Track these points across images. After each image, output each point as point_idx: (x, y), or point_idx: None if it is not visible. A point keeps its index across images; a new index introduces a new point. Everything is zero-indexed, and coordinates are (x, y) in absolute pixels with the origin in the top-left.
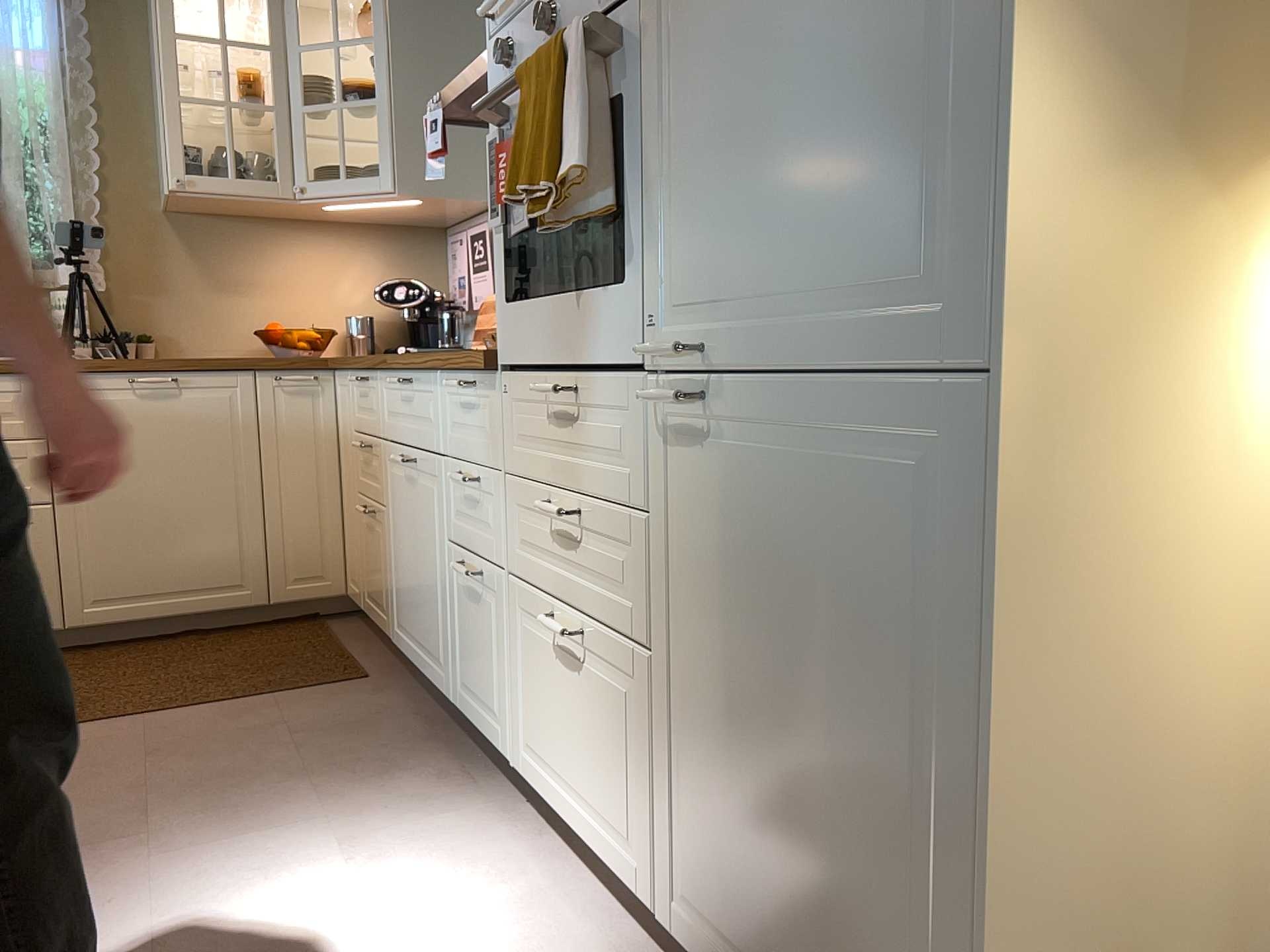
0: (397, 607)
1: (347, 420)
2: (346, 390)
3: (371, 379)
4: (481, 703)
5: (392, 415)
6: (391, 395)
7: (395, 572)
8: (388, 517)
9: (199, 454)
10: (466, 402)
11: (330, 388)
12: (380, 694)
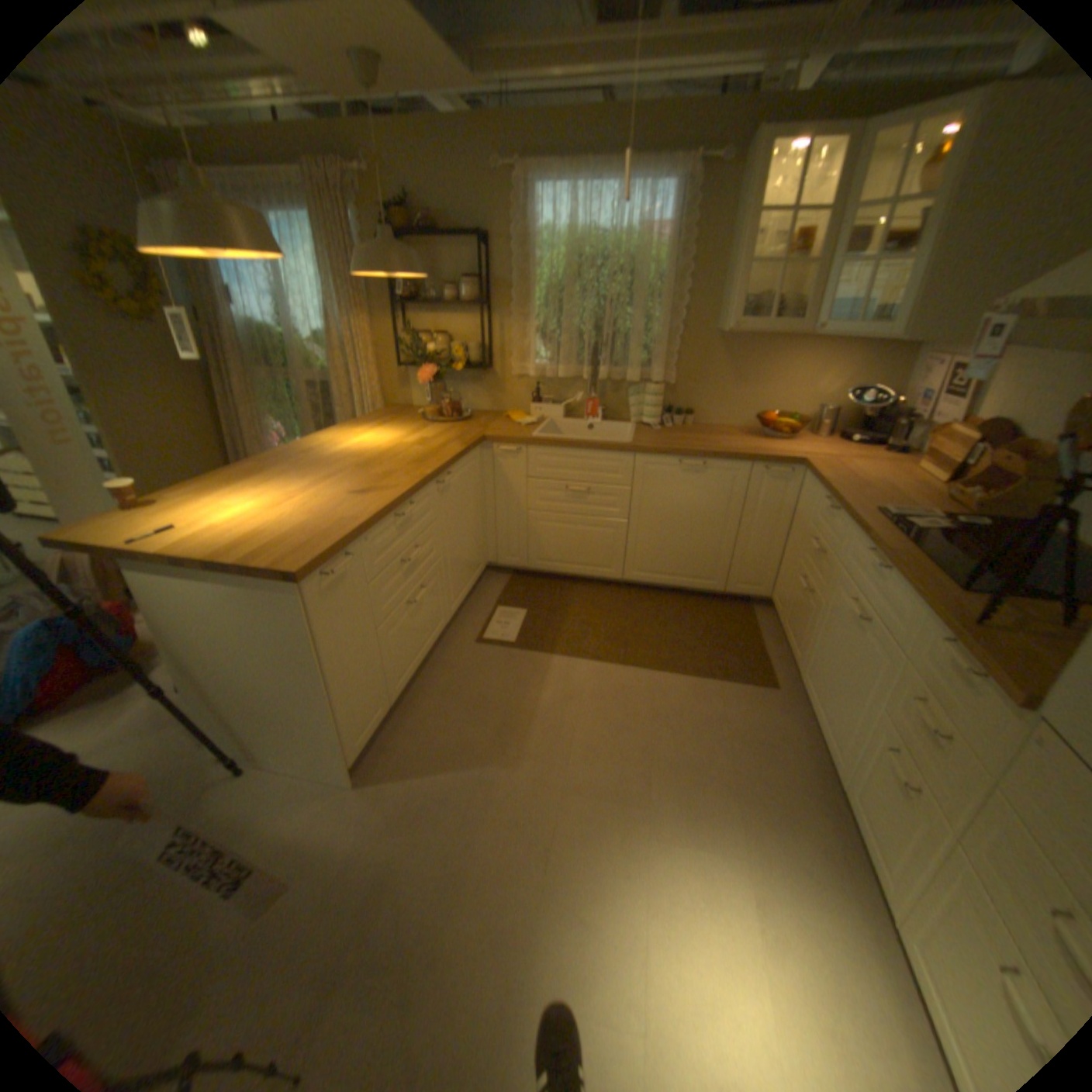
0: (812, 667)
1: (807, 510)
2: (813, 491)
3: (843, 514)
4: (876, 839)
5: (855, 561)
6: (860, 547)
7: (819, 649)
8: (825, 613)
9: (707, 507)
10: (961, 668)
11: (799, 478)
12: (786, 714)
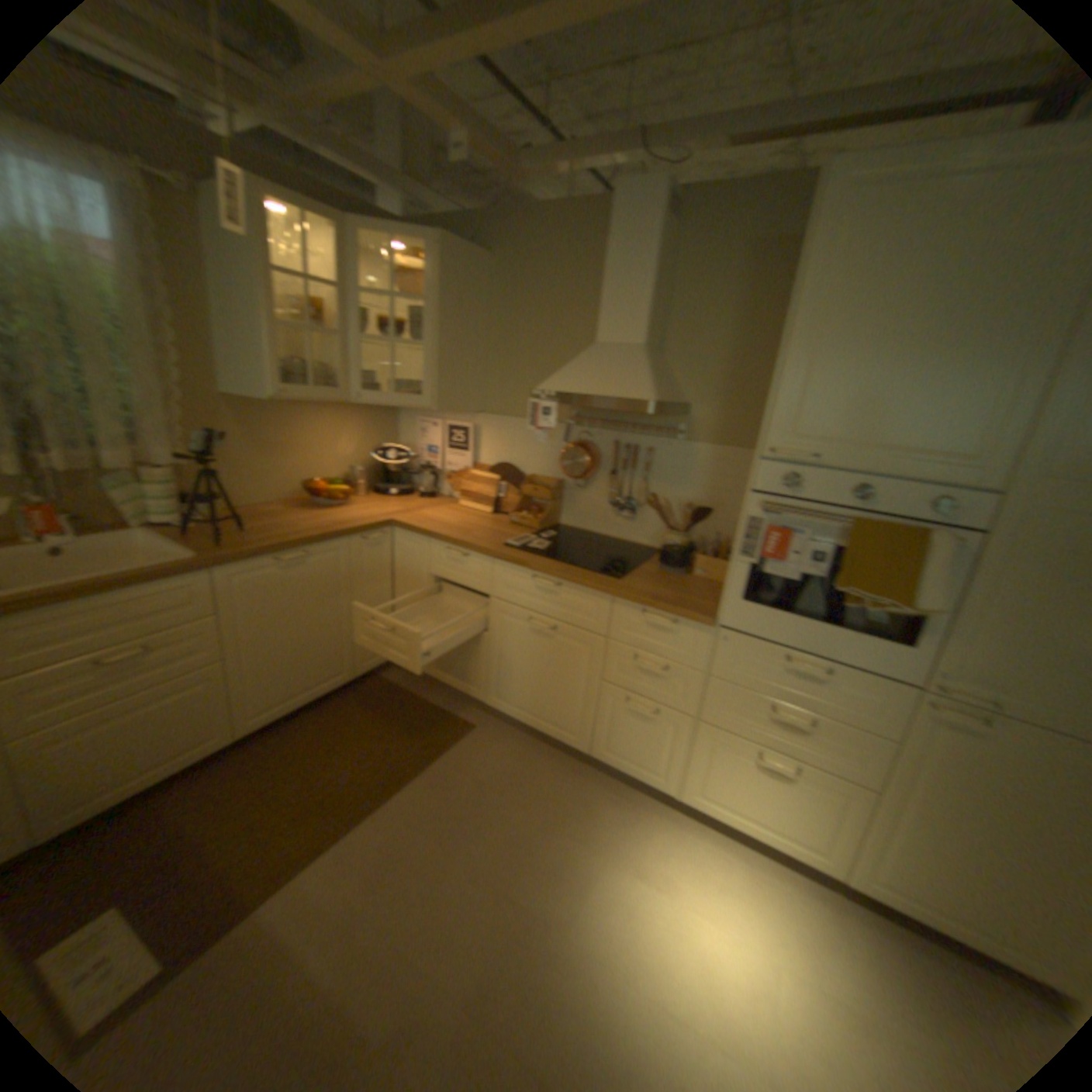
0: (497, 689)
1: (415, 564)
2: (415, 546)
3: (474, 558)
4: (634, 762)
5: (511, 589)
6: (512, 578)
7: (499, 671)
8: (492, 640)
9: (316, 599)
10: (653, 623)
11: (387, 539)
12: (497, 740)
